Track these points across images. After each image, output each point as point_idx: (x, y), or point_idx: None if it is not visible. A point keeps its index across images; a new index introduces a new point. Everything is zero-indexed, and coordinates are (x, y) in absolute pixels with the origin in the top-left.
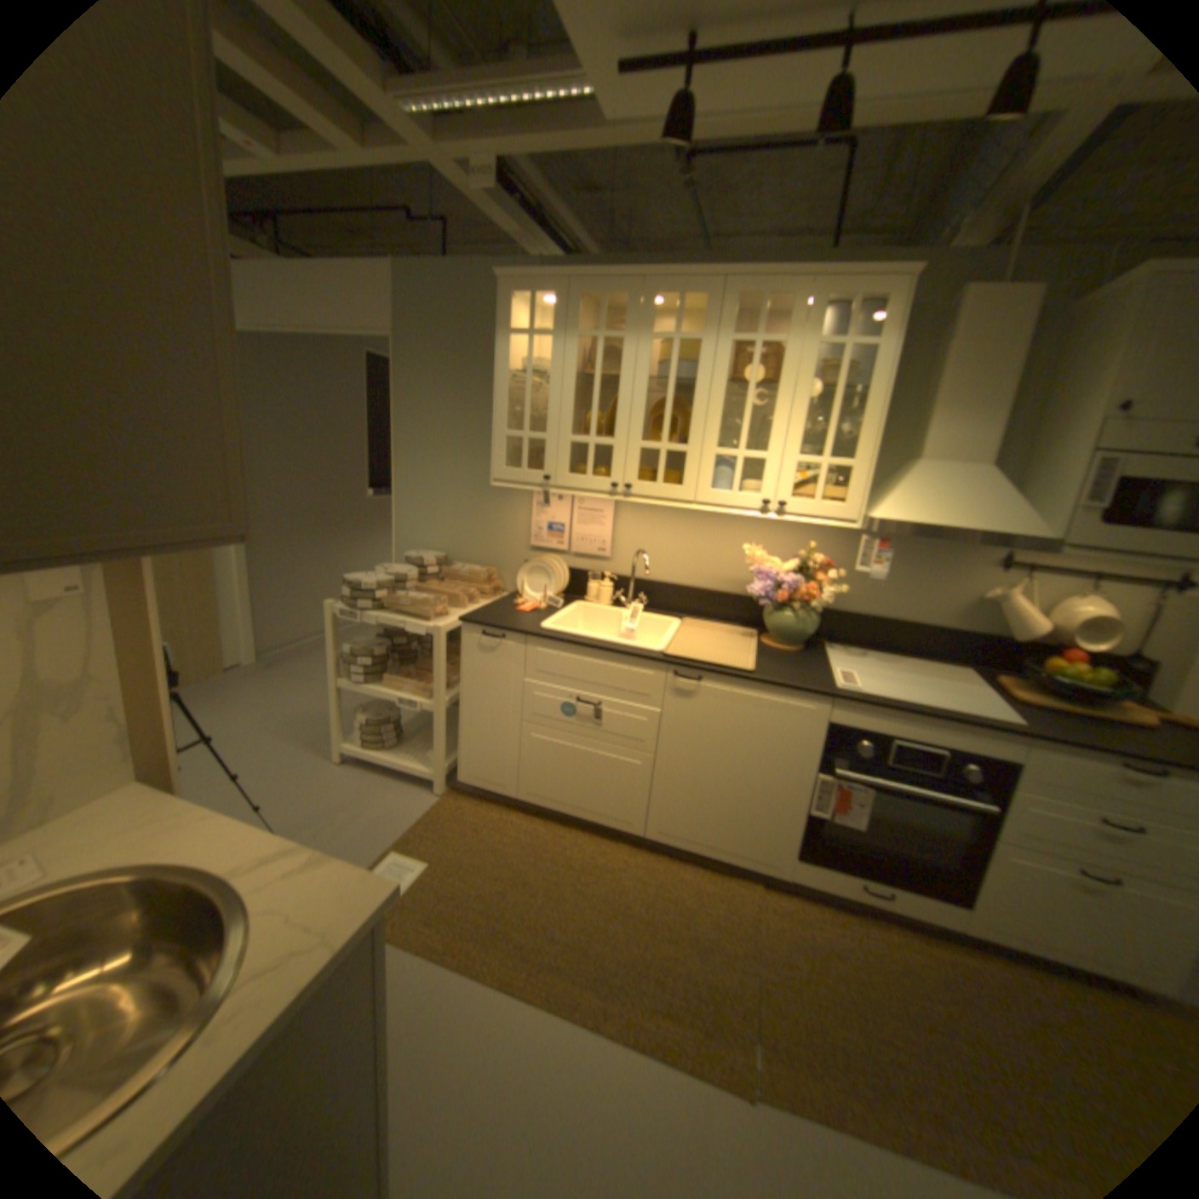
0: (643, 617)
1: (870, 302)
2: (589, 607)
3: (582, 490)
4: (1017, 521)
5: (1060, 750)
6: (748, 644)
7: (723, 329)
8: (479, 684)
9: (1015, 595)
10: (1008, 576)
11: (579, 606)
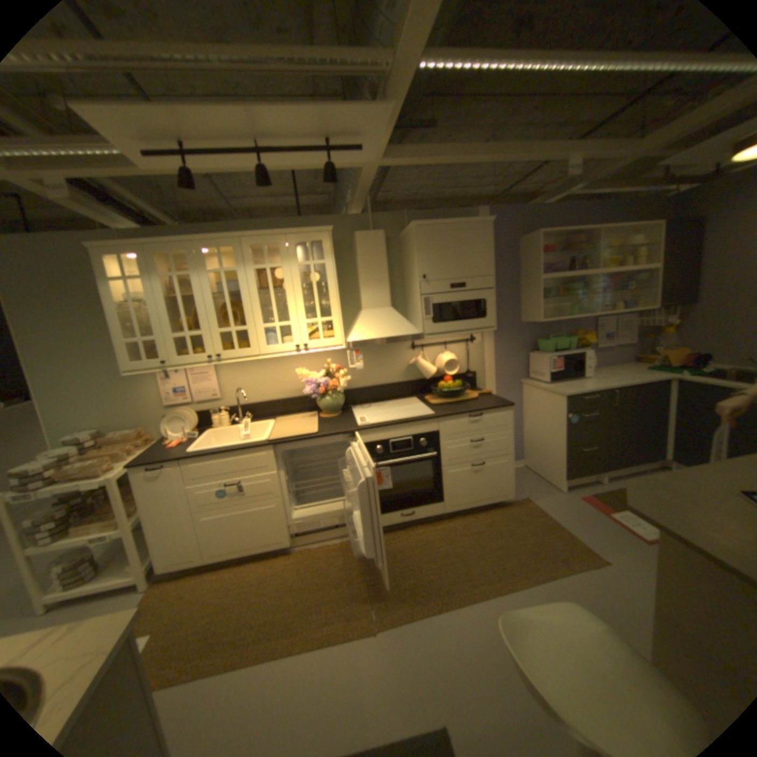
0: (253, 425)
1: (317, 243)
2: (217, 430)
3: (191, 364)
4: (405, 330)
5: (448, 419)
6: (314, 420)
7: (248, 264)
8: (154, 503)
9: (419, 360)
10: (415, 352)
11: (211, 432)
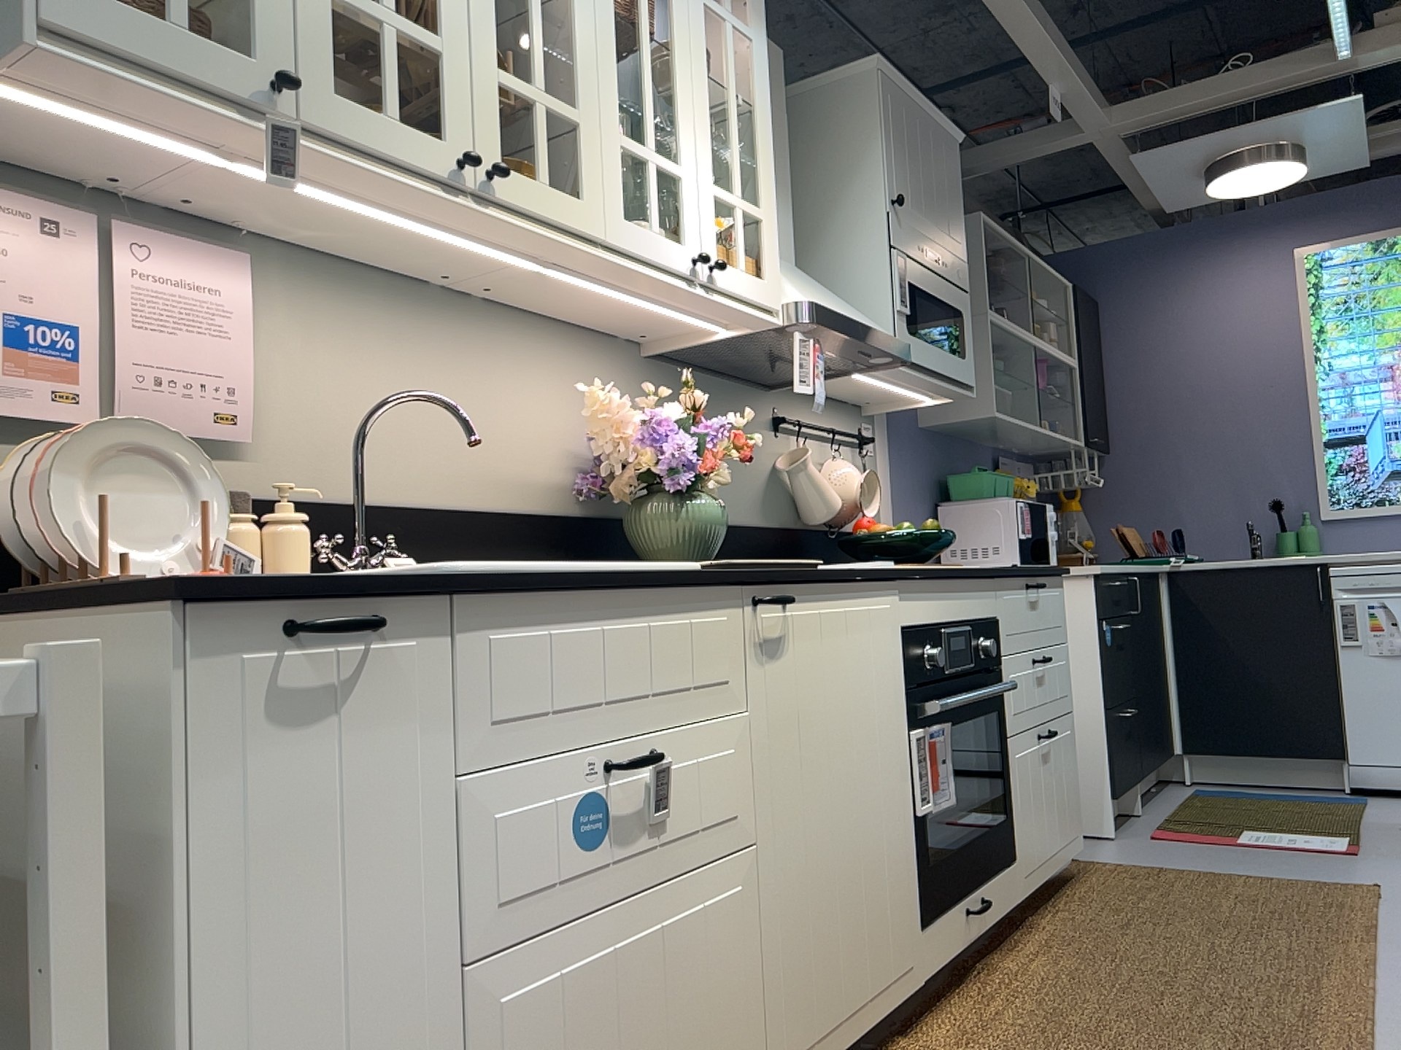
0: None
1: None
2: None
3: (366, 157)
4: (876, 324)
5: (1007, 585)
6: None
7: None
8: (273, 899)
9: (813, 457)
10: (782, 441)
11: None
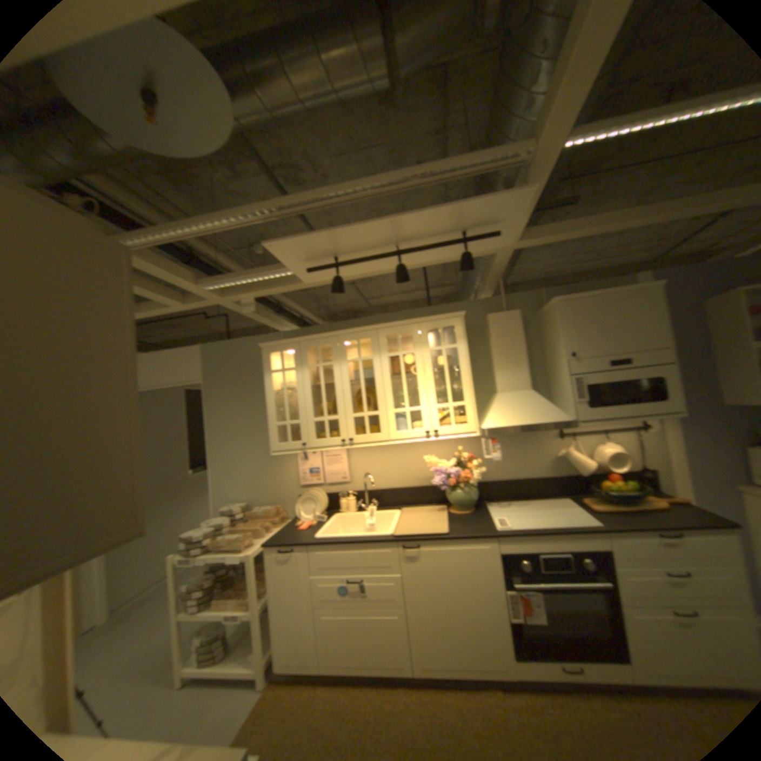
0: (379, 514)
1: (449, 328)
2: (344, 516)
3: (327, 447)
4: (552, 416)
5: (626, 537)
6: (444, 516)
7: (383, 353)
8: (281, 590)
9: (572, 452)
10: (565, 442)
11: (339, 517)
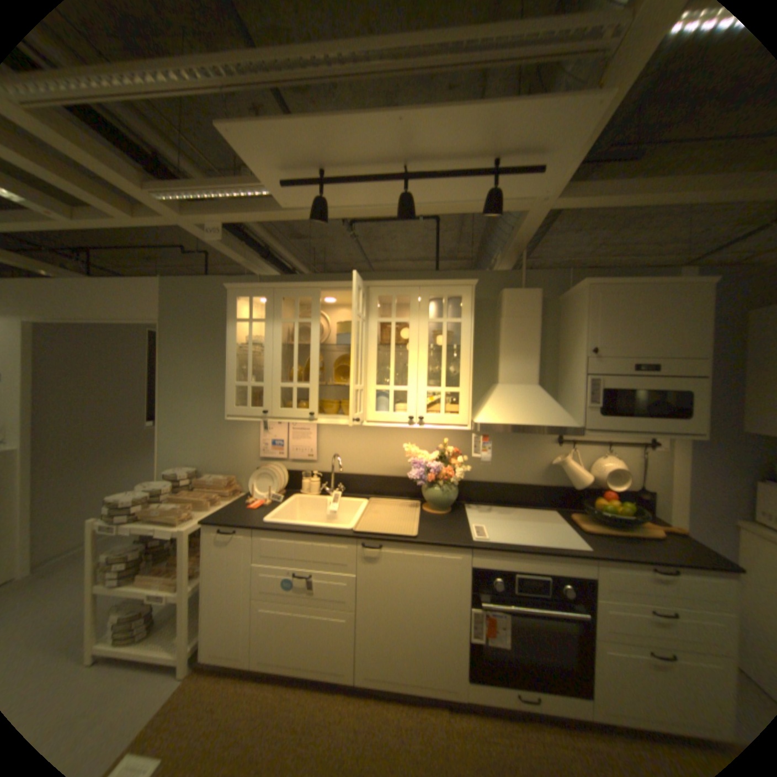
0: (342, 501)
1: (454, 299)
2: (303, 498)
3: (291, 418)
4: (557, 418)
5: (615, 566)
6: (414, 513)
7: (371, 316)
8: (215, 574)
9: (568, 461)
10: (562, 449)
11: (296, 498)
